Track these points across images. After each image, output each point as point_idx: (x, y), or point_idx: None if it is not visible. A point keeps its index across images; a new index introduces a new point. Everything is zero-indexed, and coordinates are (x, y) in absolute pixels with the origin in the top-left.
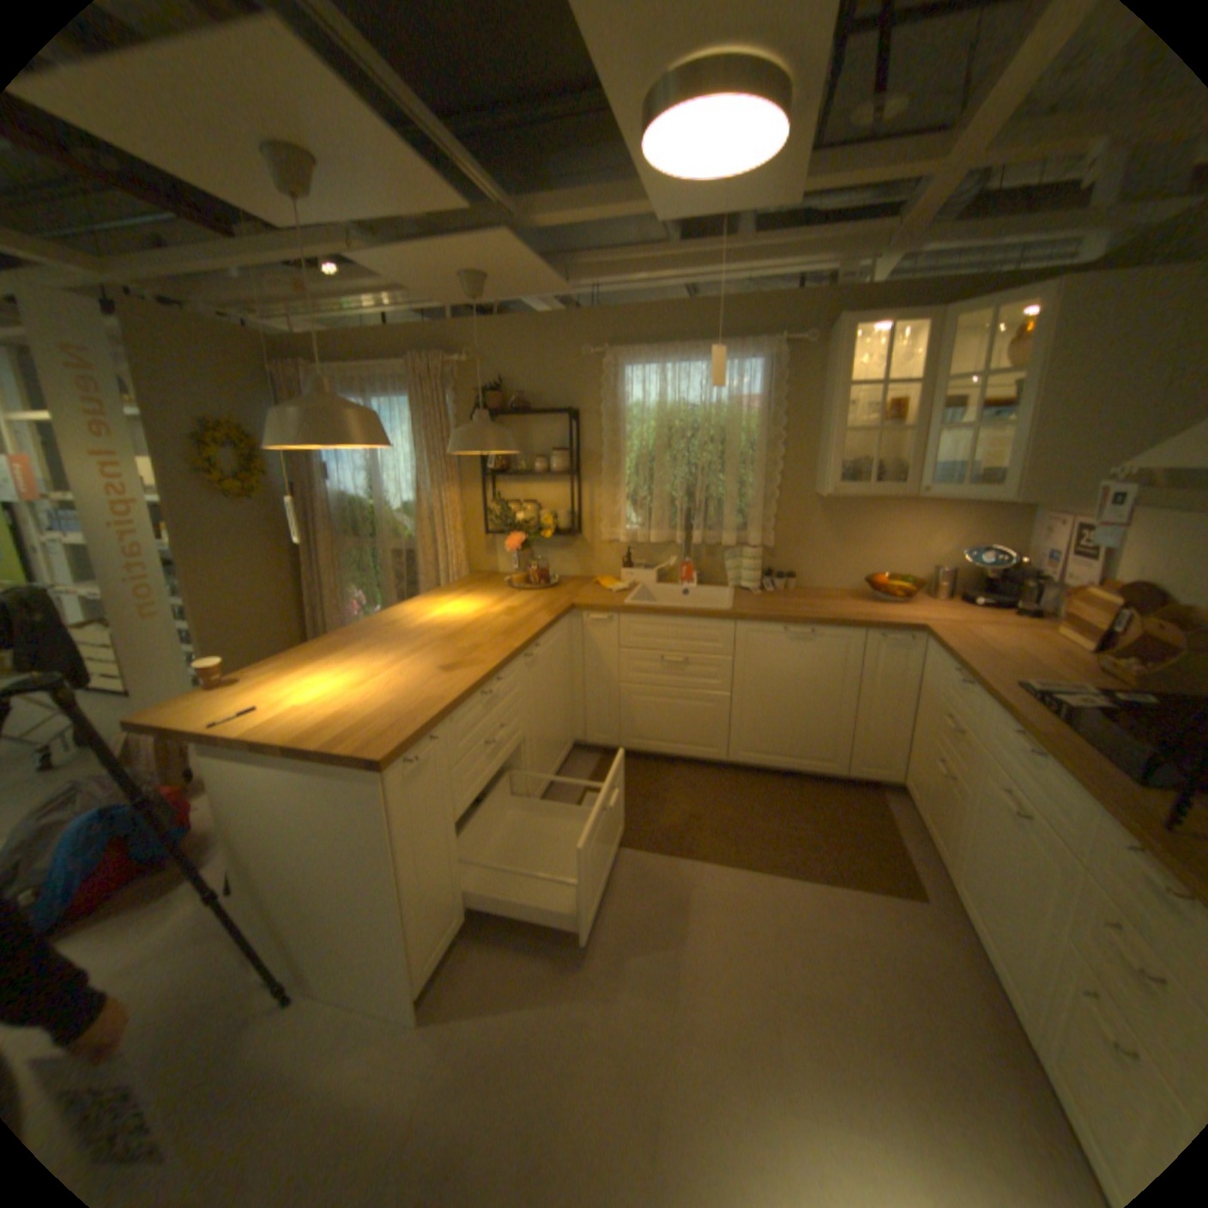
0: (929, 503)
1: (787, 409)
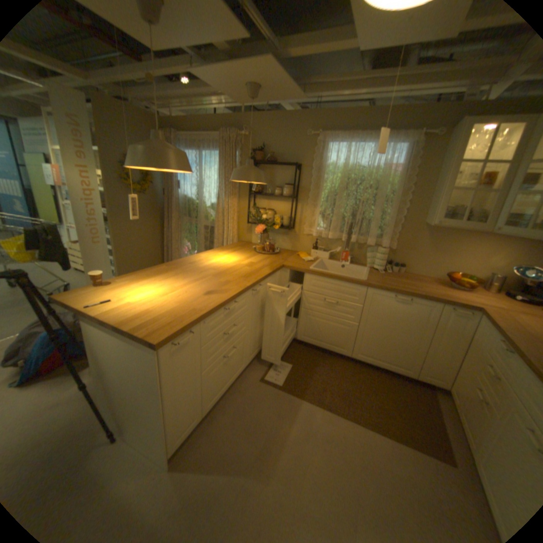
0: (496, 236)
1: (418, 173)
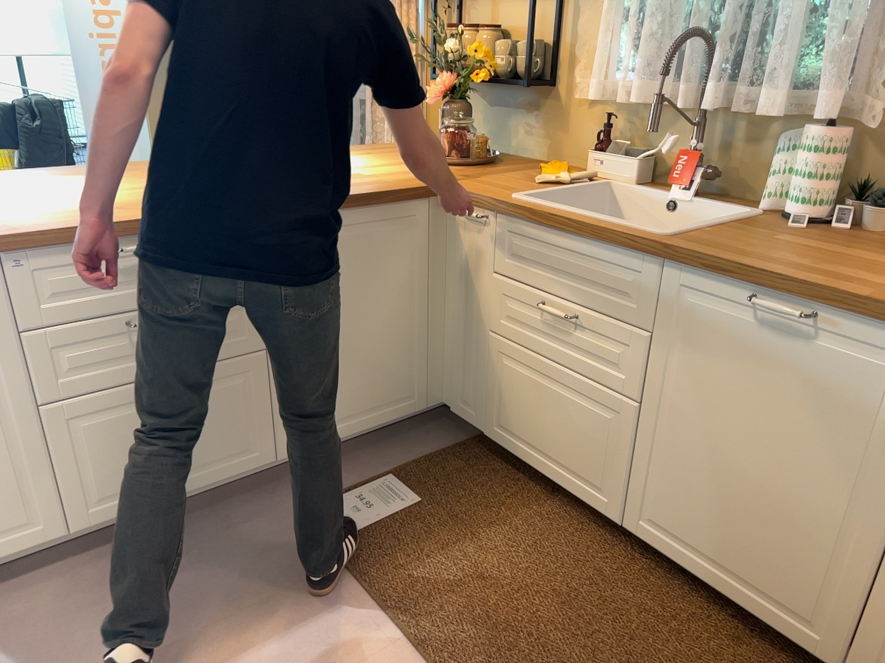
0: None
1: None
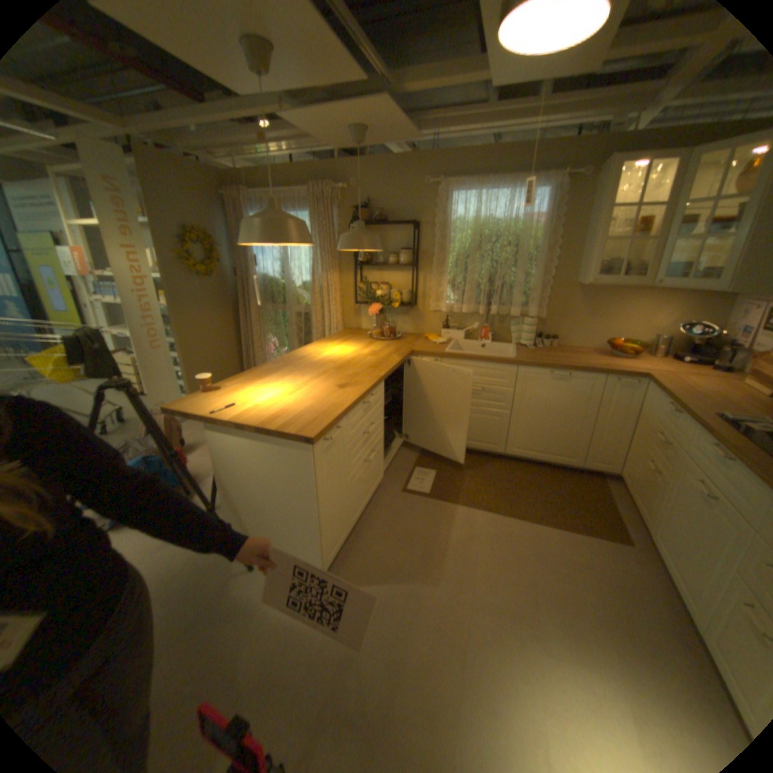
0: (657, 291)
1: (563, 223)
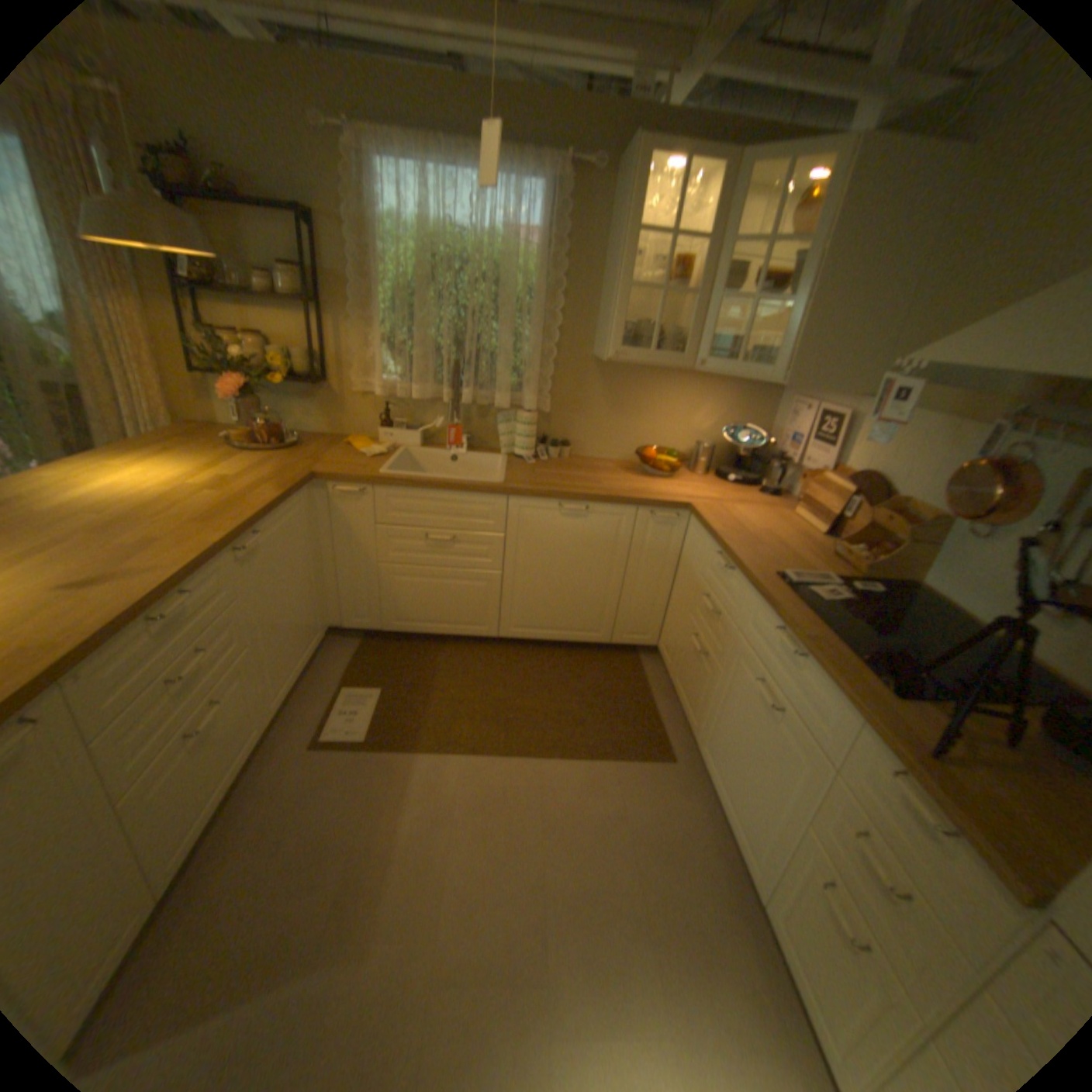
0: (697, 377)
1: (569, 252)
